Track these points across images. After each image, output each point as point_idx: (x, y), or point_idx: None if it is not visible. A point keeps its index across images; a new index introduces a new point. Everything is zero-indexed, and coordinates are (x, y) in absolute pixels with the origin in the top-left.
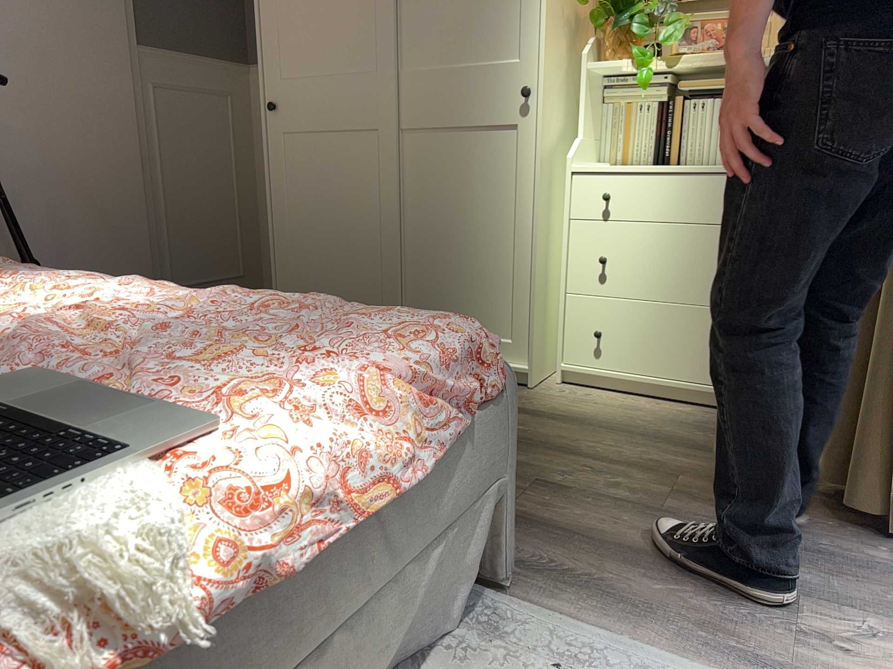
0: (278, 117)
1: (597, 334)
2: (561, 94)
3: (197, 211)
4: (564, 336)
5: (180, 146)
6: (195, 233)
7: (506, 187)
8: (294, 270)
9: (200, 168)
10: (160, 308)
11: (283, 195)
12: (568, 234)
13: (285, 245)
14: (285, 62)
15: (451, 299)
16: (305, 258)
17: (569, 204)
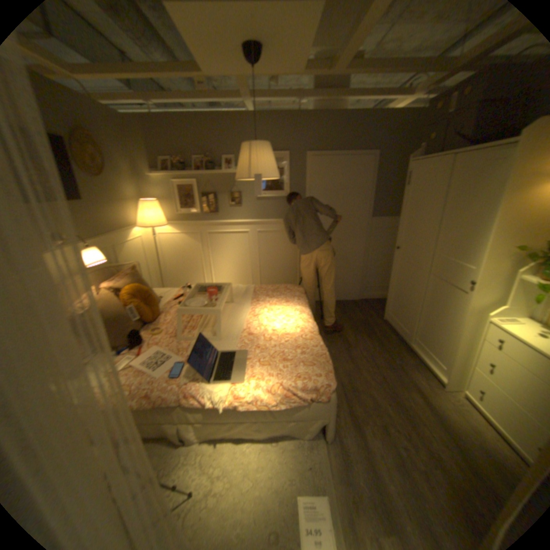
0: (398, 251)
1: (480, 391)
2: (501, 285)
3: (381, 265)
4: (469, 382)
5: (379, 245)
6: (378, 272)
7: (458, 314)
8: (392, 300)
9: (385, 252)
10: (292, 332)
11: (394, 276)
12: (482, 345)
13: (391, 291)
14: (404, 235)
15: (431, 340)
16: (395, 299)
17: (486, 334)
